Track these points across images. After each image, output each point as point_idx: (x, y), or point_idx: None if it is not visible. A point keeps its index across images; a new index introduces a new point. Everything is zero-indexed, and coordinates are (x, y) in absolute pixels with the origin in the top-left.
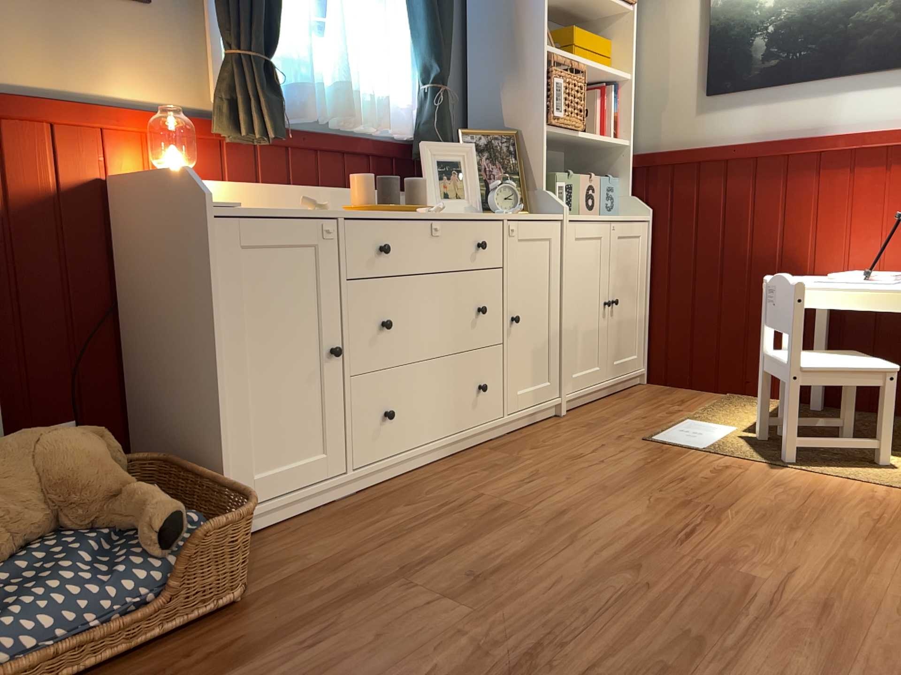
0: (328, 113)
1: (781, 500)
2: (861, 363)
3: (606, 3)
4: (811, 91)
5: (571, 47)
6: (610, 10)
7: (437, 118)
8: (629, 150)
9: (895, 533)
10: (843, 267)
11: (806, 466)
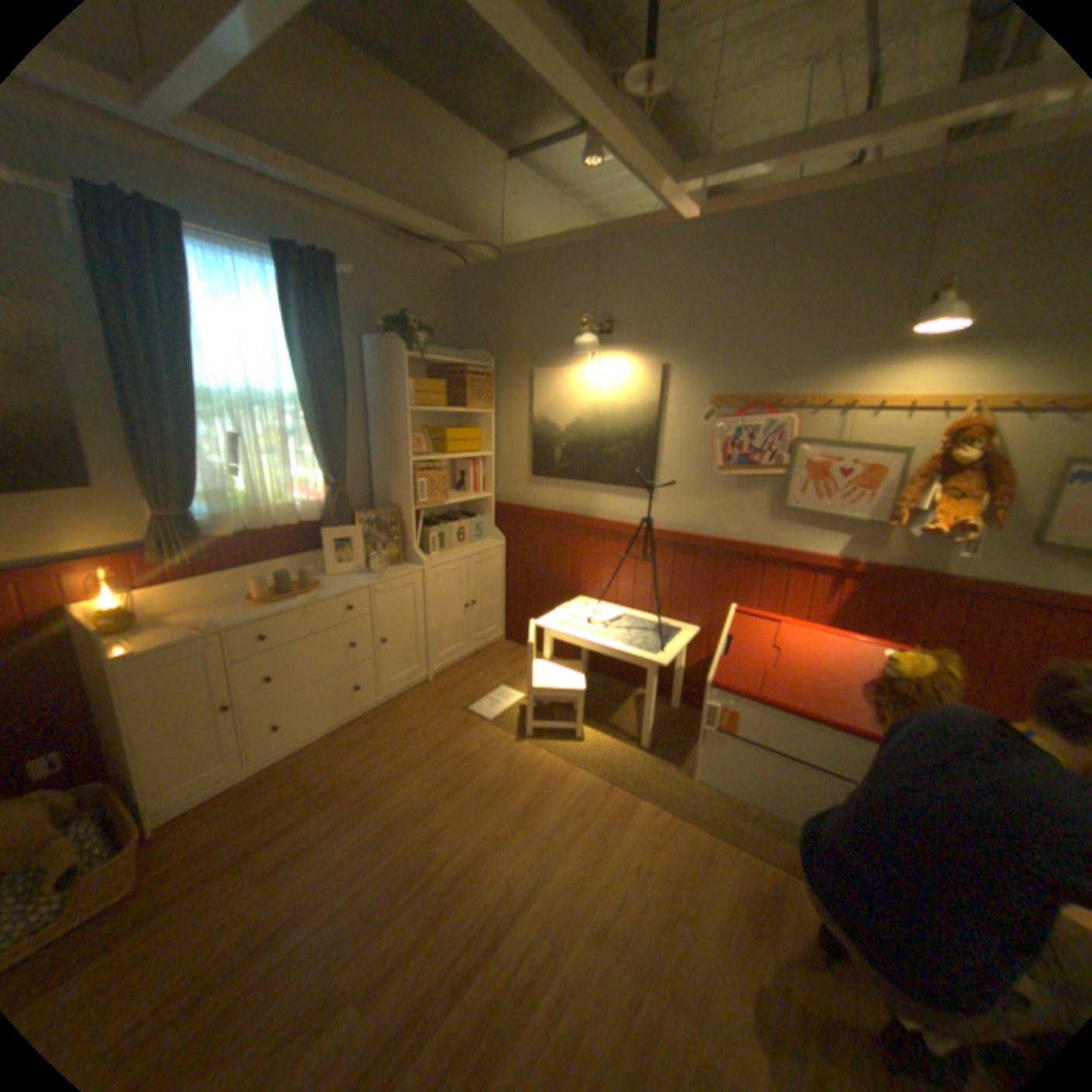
0: (245, 524)
1: (498, 779)
2: (568, 684)
3: (468, 414)
4: (584, 489)
5: (444, 443)
6: (475, 413)
7: (334, 511)
8: (491, 501)
9: (537, 810)
10: (599, 596)
11: (535, 742)
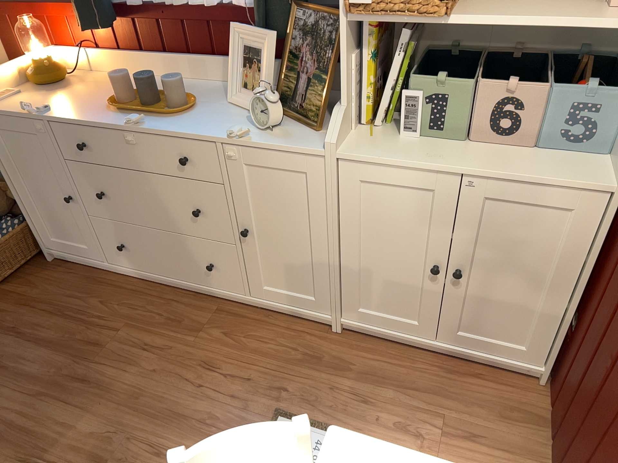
0: None
1: None
2: None
3: None
4: None
5: None
6: None
7: None
8: None
9: None
10: None
11: None
